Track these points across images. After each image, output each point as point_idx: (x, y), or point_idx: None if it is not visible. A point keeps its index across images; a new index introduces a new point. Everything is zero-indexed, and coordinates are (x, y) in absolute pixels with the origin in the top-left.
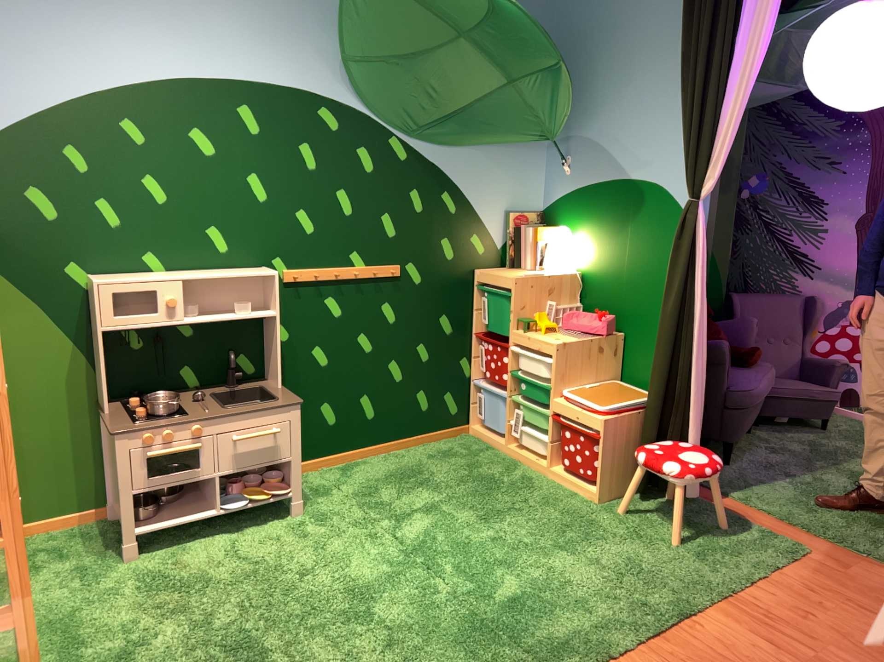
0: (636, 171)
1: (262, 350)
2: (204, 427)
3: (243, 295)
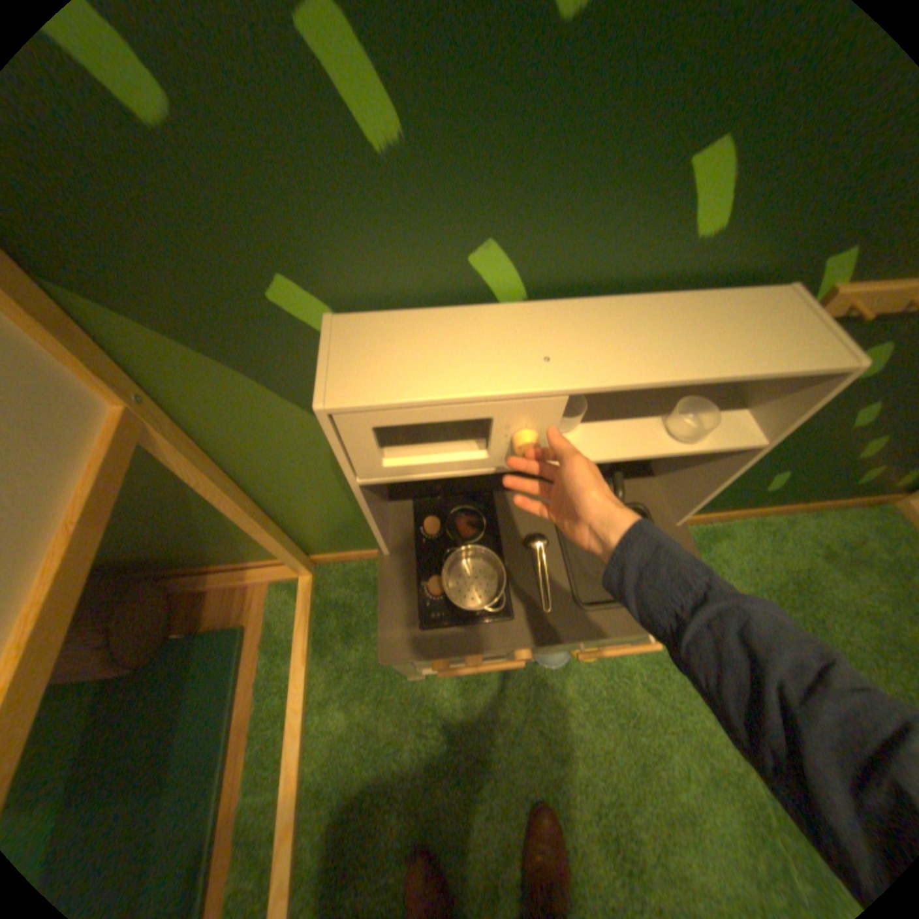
0: None
1: None
2: (537, 651)
3: None
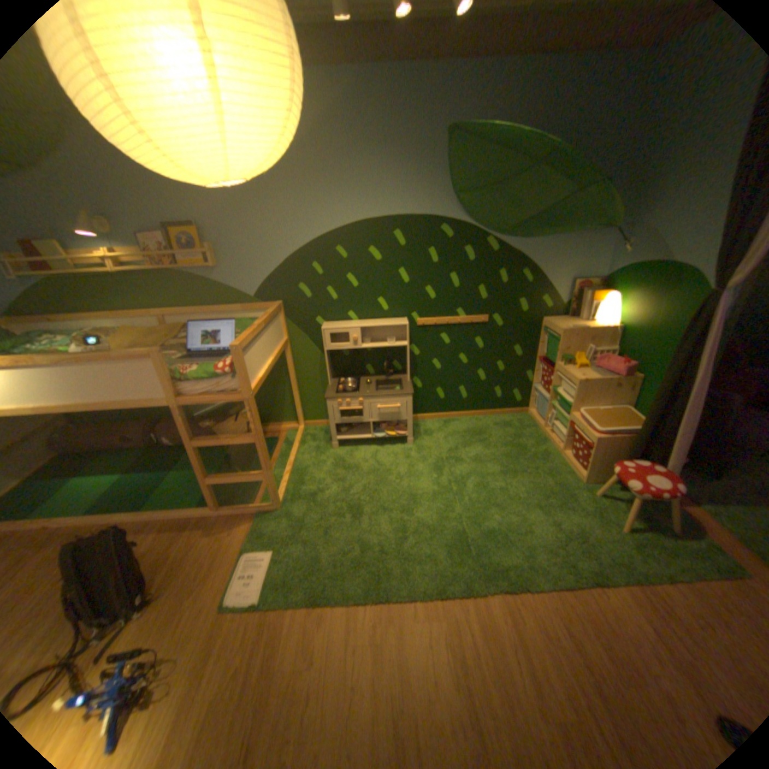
0: (681, 255)
1: (405, 359)
2: (364, 400)
3: (394, 333)
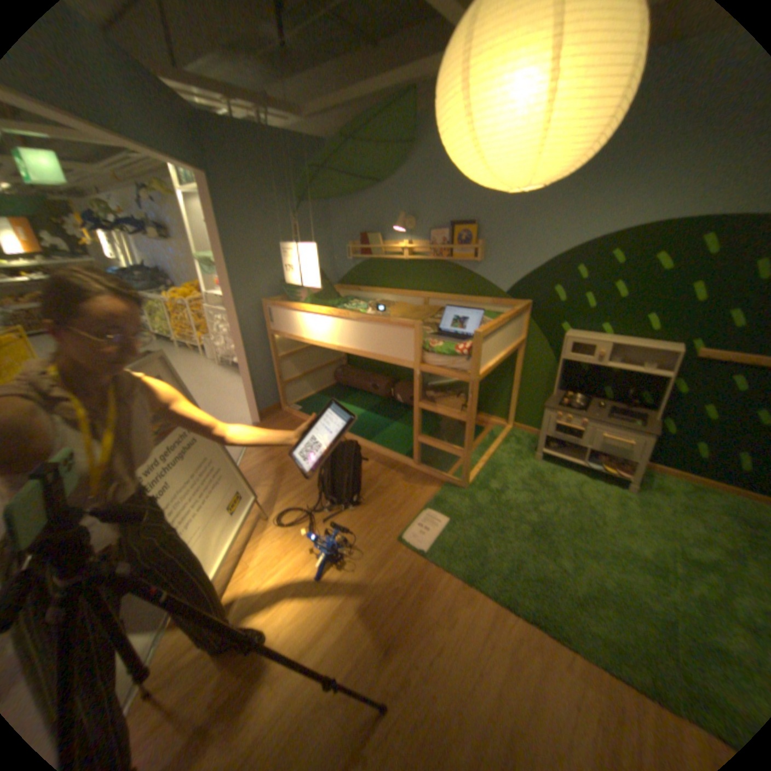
0: None
1: (662, 394)
2: (588, 422)
3: (659, 358)
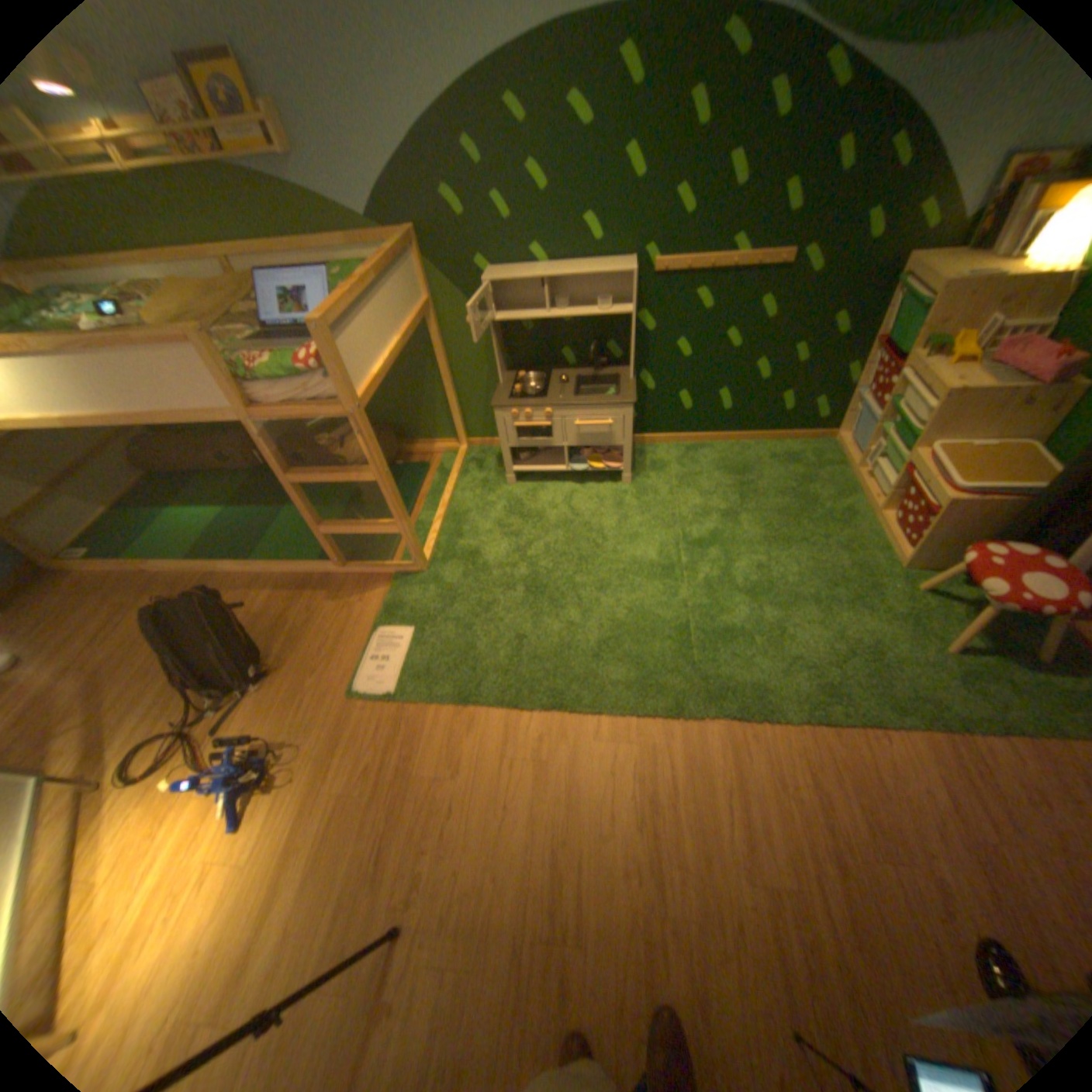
0: None
1: (629, 339)
2: (552, 412)
3: (612, 287)
